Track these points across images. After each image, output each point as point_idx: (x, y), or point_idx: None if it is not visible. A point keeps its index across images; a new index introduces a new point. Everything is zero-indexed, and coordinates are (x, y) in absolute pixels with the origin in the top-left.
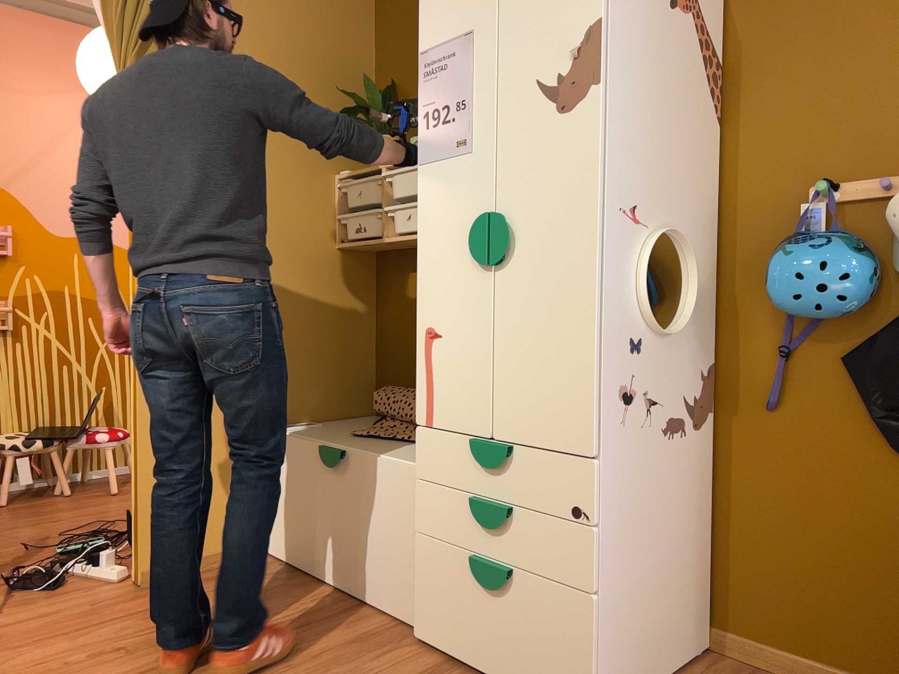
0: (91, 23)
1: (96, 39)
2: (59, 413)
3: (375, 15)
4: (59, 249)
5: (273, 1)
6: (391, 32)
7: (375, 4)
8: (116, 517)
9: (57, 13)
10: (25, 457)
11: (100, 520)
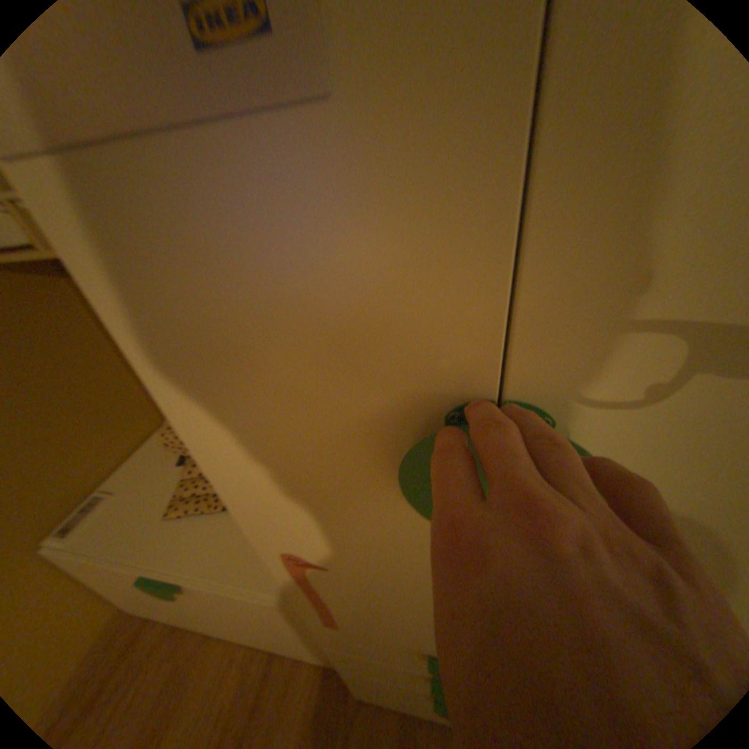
0: None
1: None
2: None
3: None
4: None
5: None
6: None
7: None
8: None
9: None
10: None
11: None
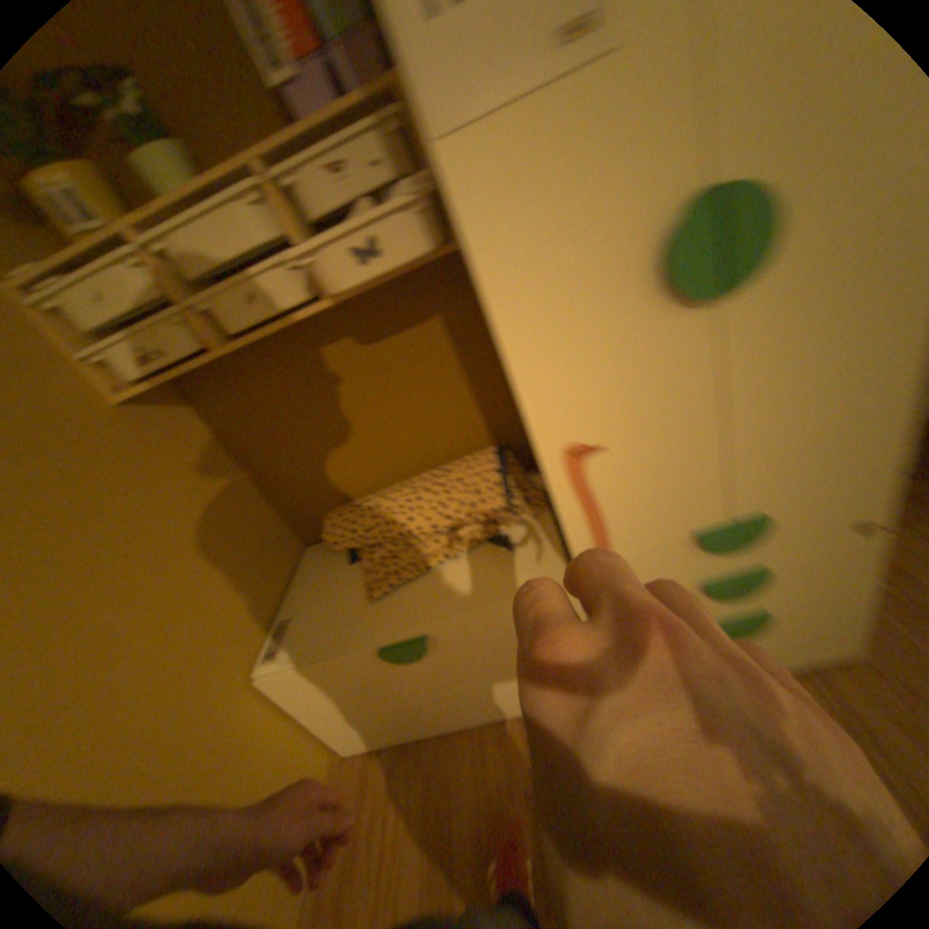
0: None
1: None
2: None
3: None
4: None
5: None
6: None
7: None
8: None
9: None
10: None
11: None
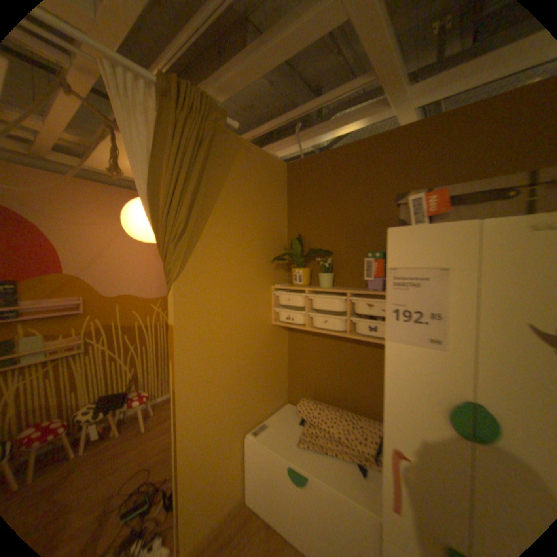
0: (119, 182)
1: (130, 205)
2: (110, 387)
3: (286, 197)
4: (106, 304)
5: (243, 196)
6: (297, 208)
7: (286, 191)
8: (149, 462)
9: (101, 178)
10: (93, 425)
11: (140, 468)
